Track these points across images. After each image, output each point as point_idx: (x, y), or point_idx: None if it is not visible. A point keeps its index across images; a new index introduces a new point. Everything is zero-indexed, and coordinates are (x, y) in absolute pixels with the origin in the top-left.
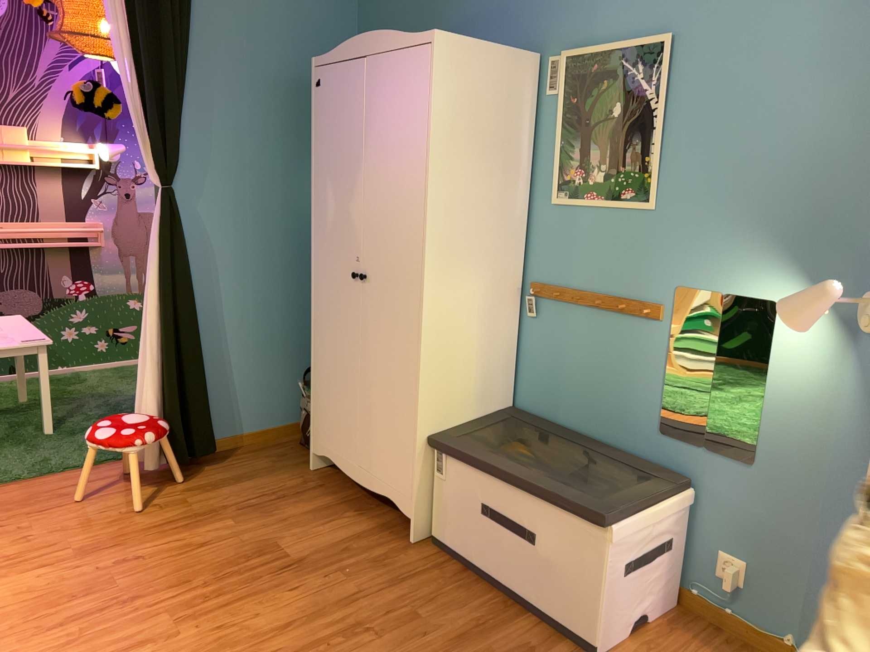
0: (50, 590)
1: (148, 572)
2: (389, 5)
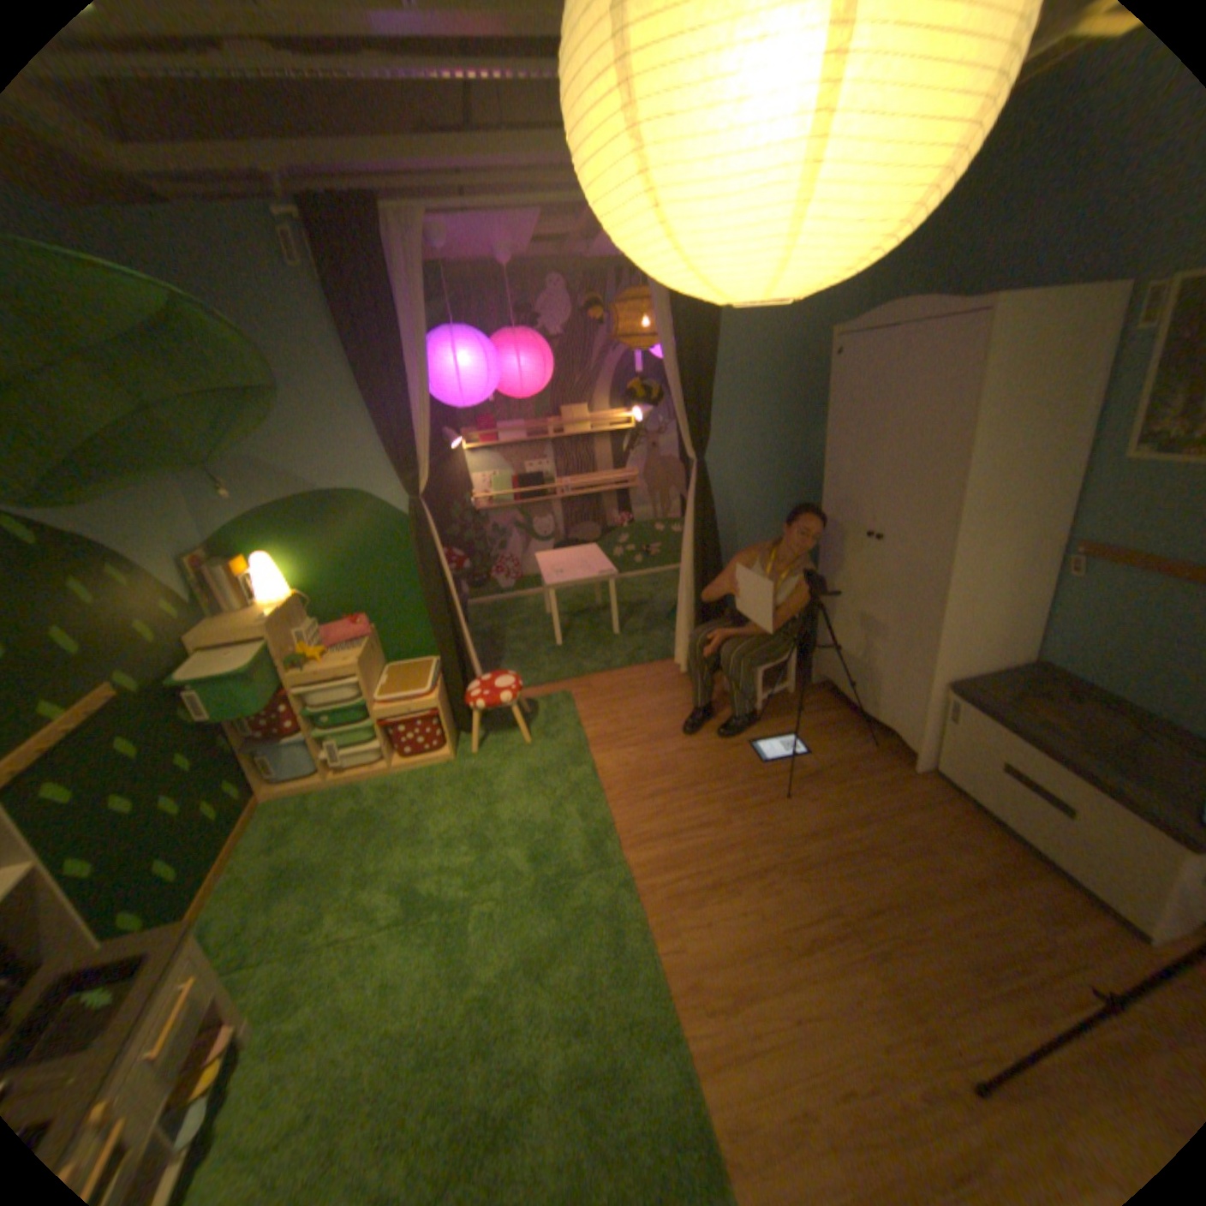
0: (638, 766)
1: (699, 764)
2: (909, 243)
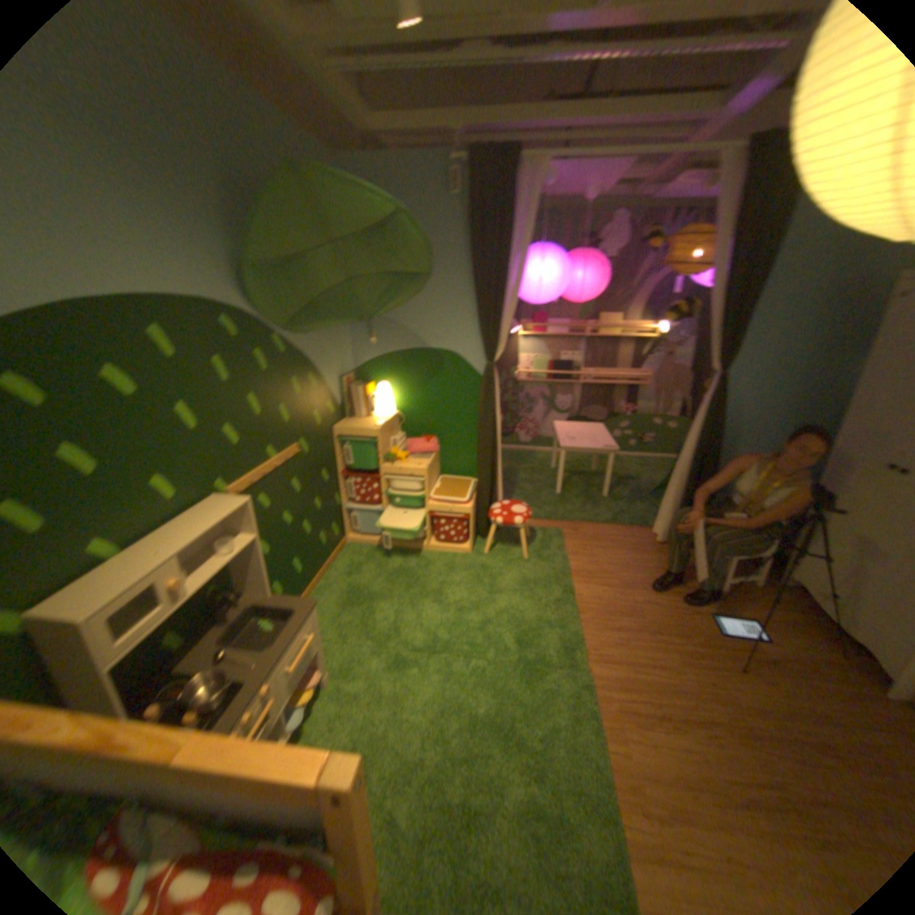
0: (609, 603)
1: (662, 618)
2: None
